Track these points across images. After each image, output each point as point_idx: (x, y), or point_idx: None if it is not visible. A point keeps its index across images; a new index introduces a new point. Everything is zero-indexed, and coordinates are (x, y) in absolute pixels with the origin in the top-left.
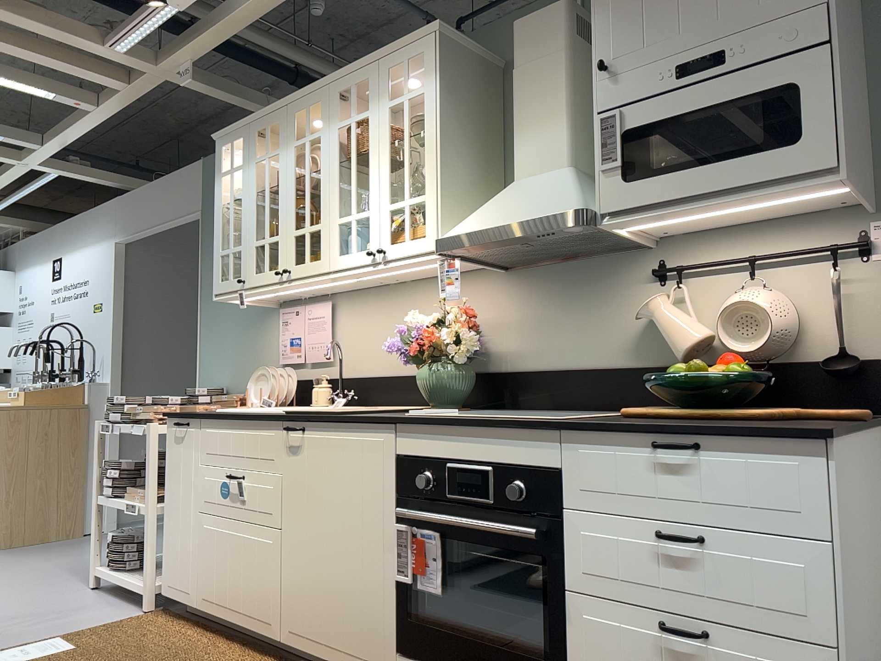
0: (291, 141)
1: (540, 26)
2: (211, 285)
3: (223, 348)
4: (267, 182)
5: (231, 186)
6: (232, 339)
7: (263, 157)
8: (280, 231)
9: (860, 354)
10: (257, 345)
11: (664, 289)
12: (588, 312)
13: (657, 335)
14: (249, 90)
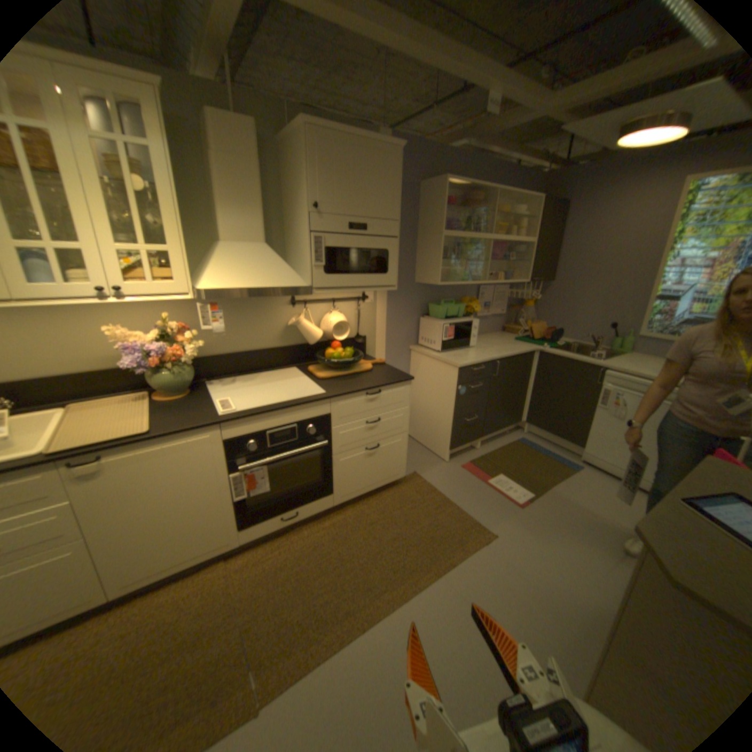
0: None
1: (236, 127)
2: None
3: None
4: None
5: None
6: None
7: None
8: None
9: (361, 335)
10: None
11: (295, 309)
12: (254, 320)
13: (292, 331)
14: None
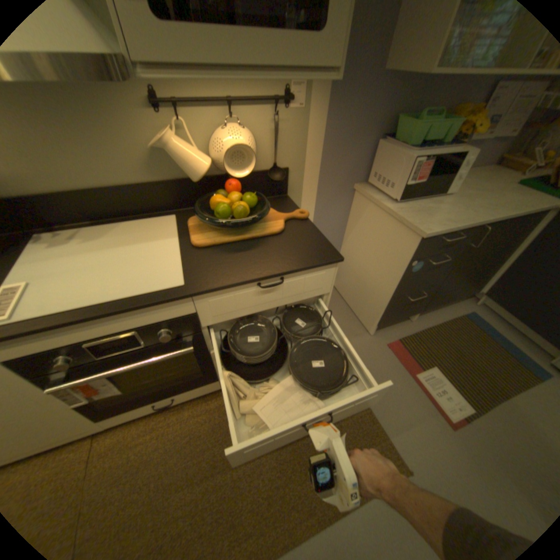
0: None
1: None
2: None
3: None
4: None
5: None
6: None
7: None
8: None
9: (281, 165)
10: None
11: (160, 115)
12: (87, 134)
13: (162, 156)
14: None
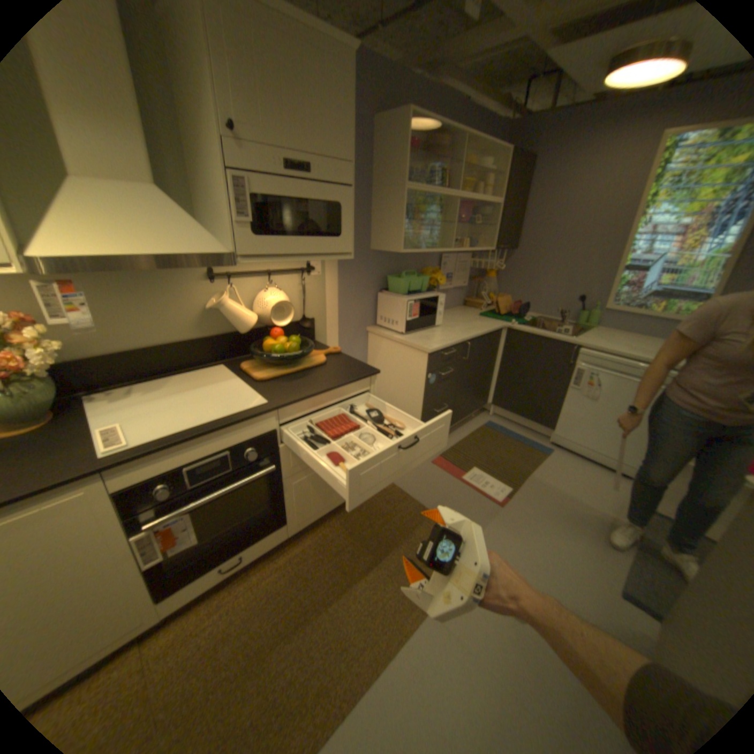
0: None
1: None
2: None
3: None
4: None
5: None
6: None
7: None
8: None
9: (308, 317)
10: None
11: (215, 286)
12: (153, 302)
13: (213, 316)
14: None
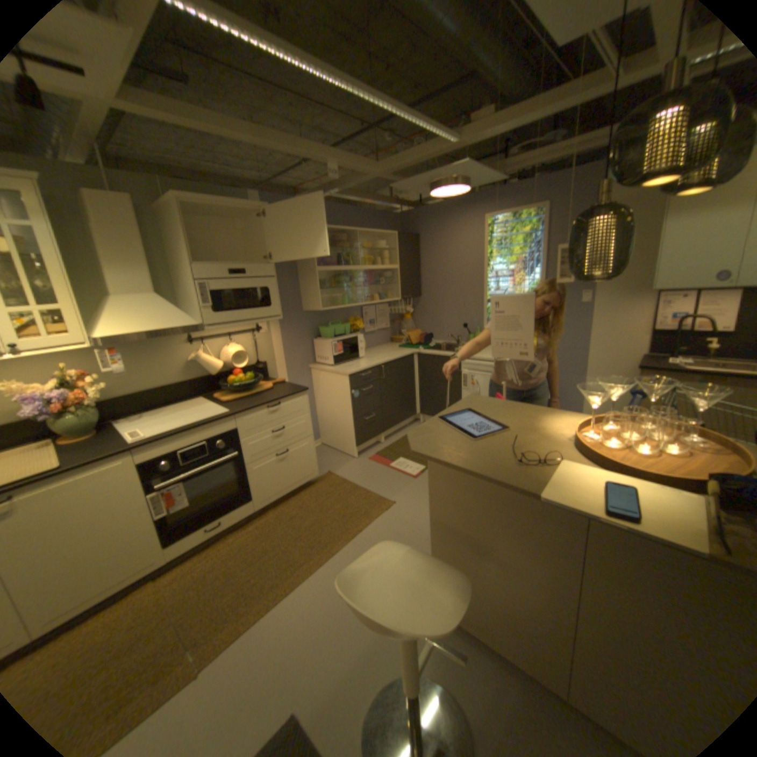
0: None
1: (113, 202)
2: None
3: None
4: None
5: None
6: None
7: None
8: None
9: (261, 361)
10: None
11: (193, 346)
12: (154, 360)
13: (193, 365)
14: None
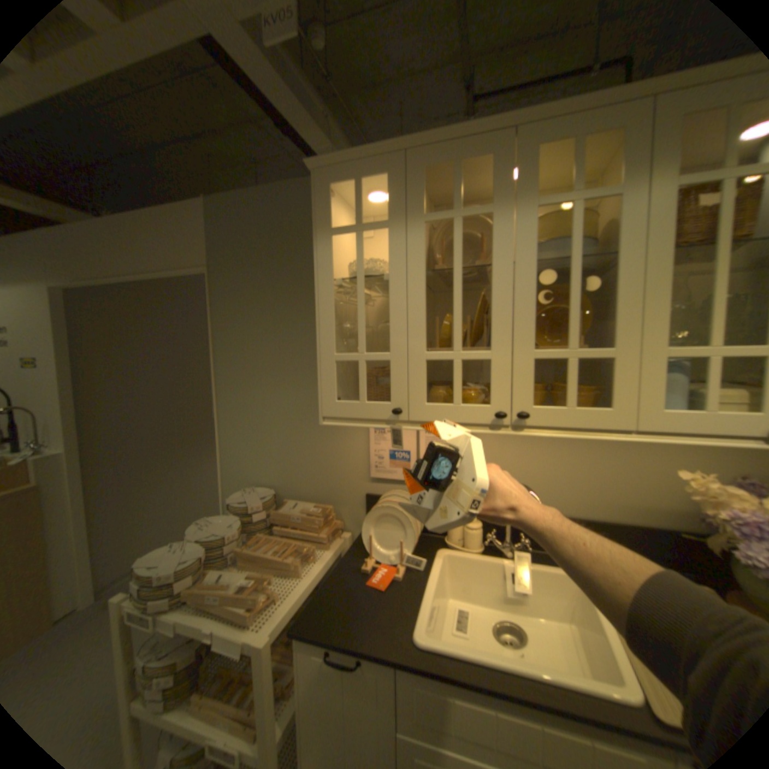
0: (528, 191)
1: None
2: (234, 363)
3: (261, 441)
4: (458, 257)
5: (358, 251)
6: (278, 433)
7: (446, 212)
8: (498, 344)
9: None
10: (323, 446)
11: None
12: None
13: None
14: (313, 101)
